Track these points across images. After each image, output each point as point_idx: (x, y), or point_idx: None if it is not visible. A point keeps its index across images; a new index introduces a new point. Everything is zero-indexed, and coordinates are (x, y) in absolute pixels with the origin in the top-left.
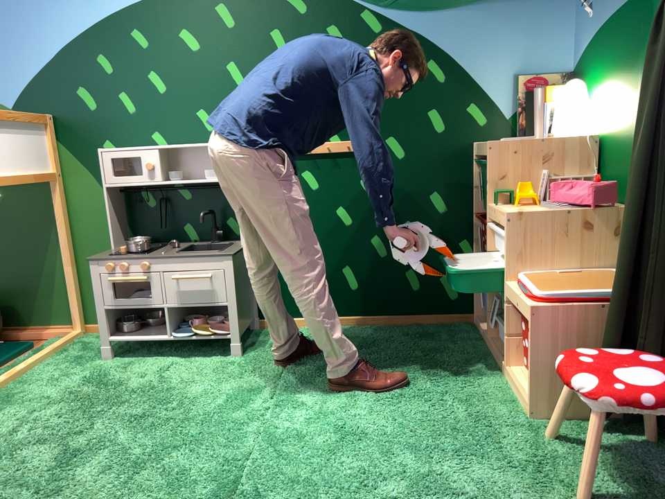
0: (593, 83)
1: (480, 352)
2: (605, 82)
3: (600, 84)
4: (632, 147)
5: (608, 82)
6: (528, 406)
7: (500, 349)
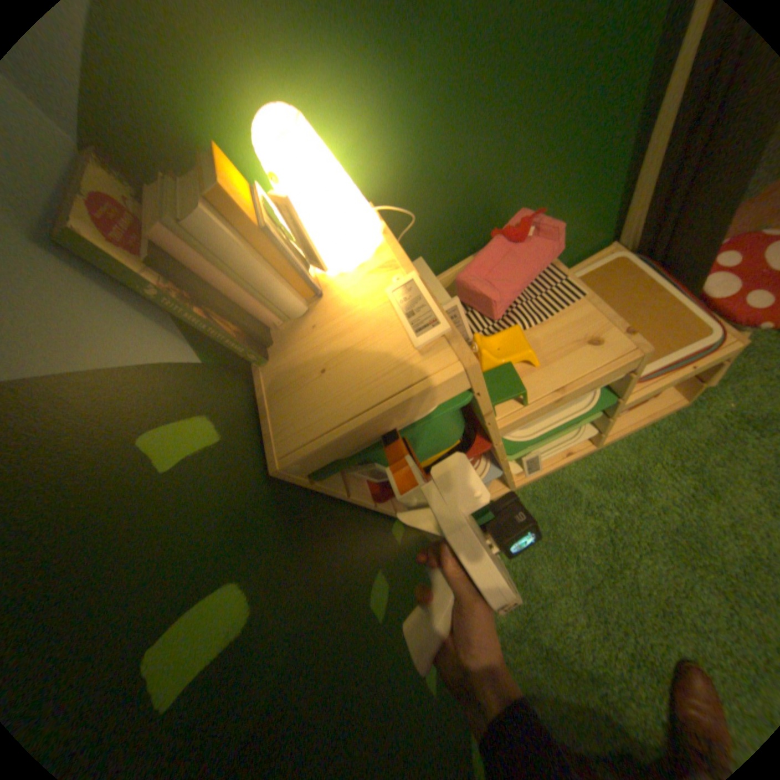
0: (249, 107)
1: (537, 493)
2: (313, 75)
3: (292, 88)
4: (483, 151)
5: (332, 61)
6: (683, 403)
7: (545, 463)
